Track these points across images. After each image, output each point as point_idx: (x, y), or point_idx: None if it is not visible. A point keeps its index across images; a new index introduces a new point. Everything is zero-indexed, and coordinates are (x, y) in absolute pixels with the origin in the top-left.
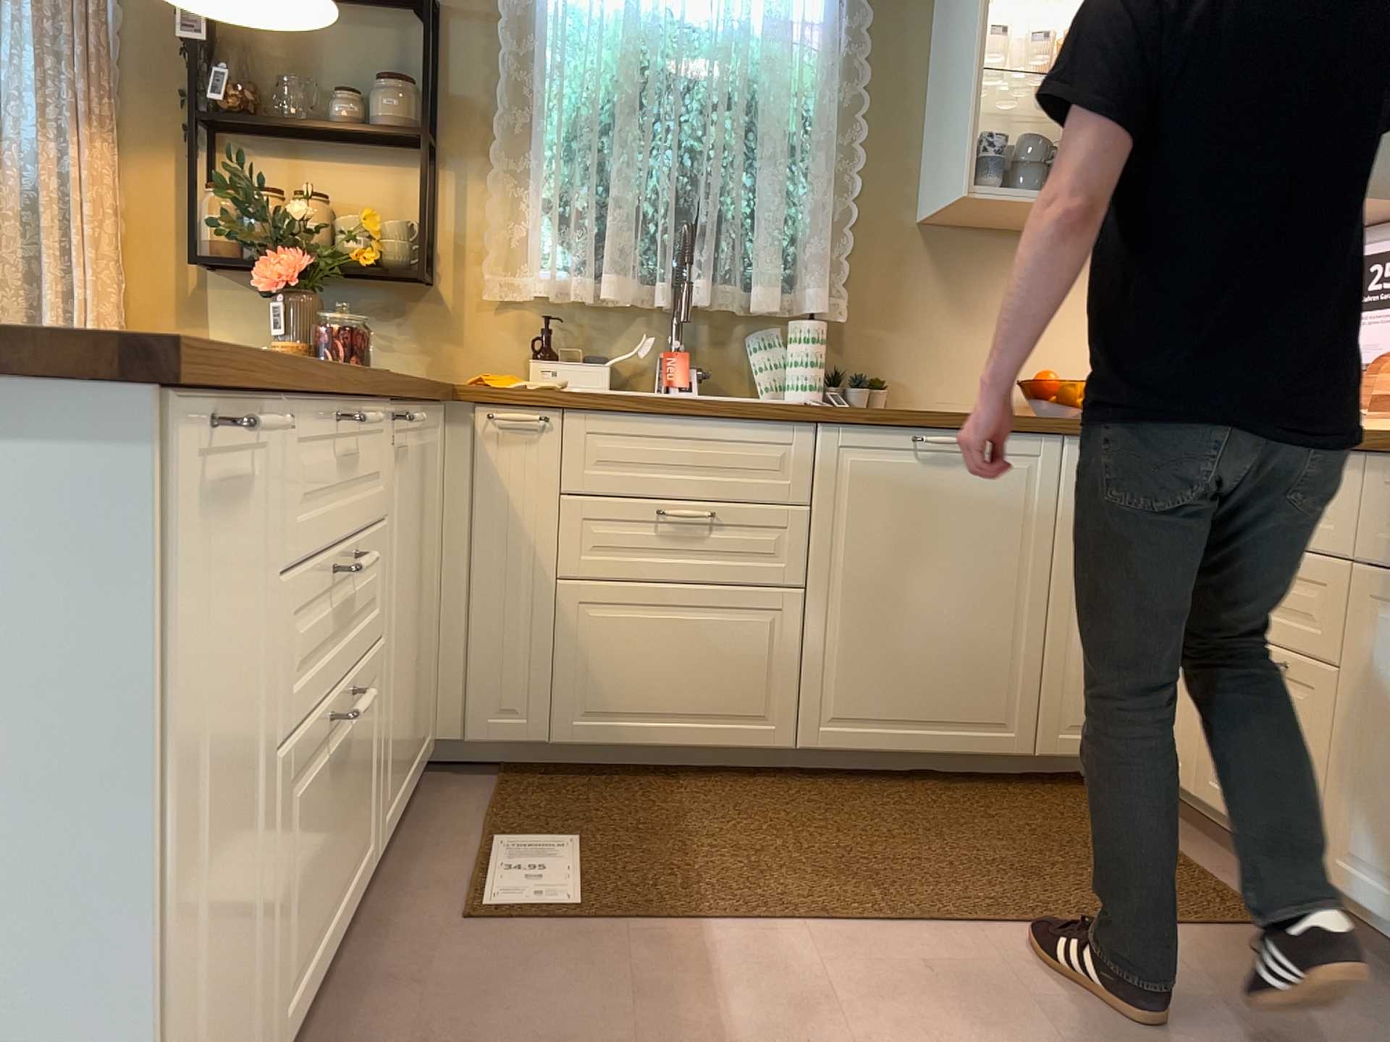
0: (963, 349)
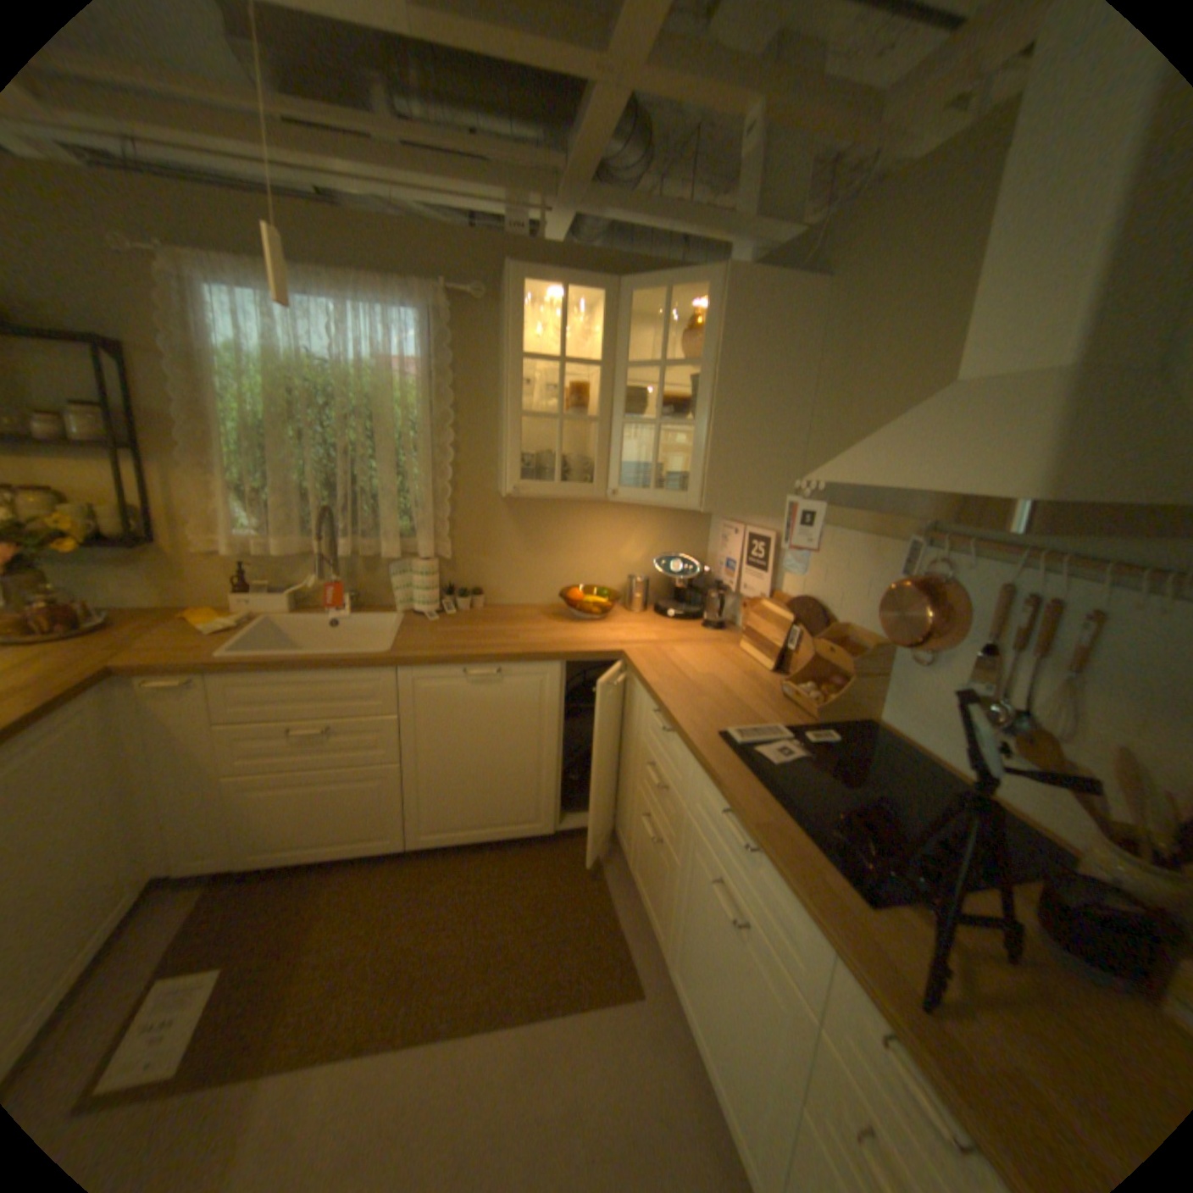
0: (532, 567)
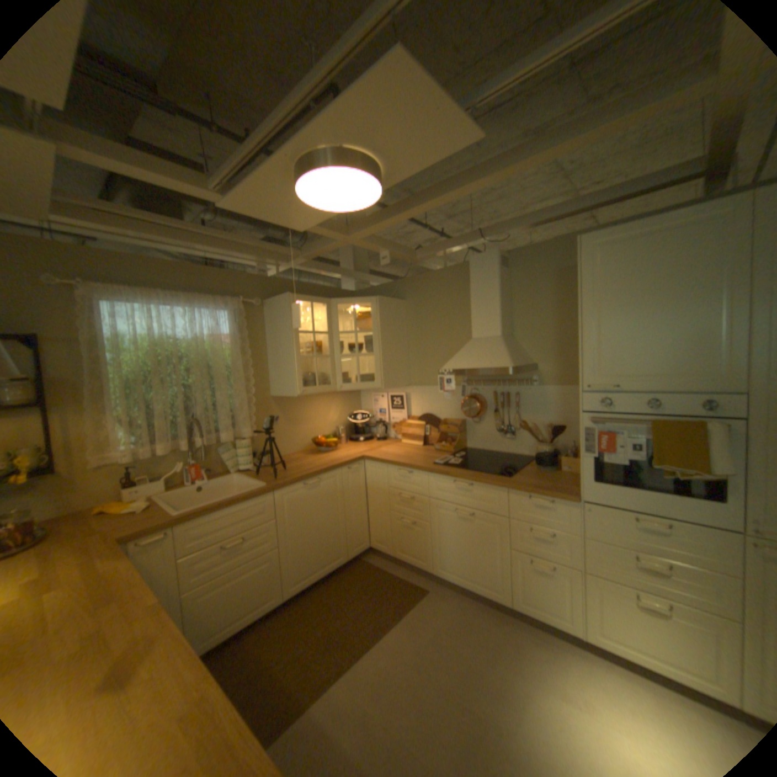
0: (290, 434)
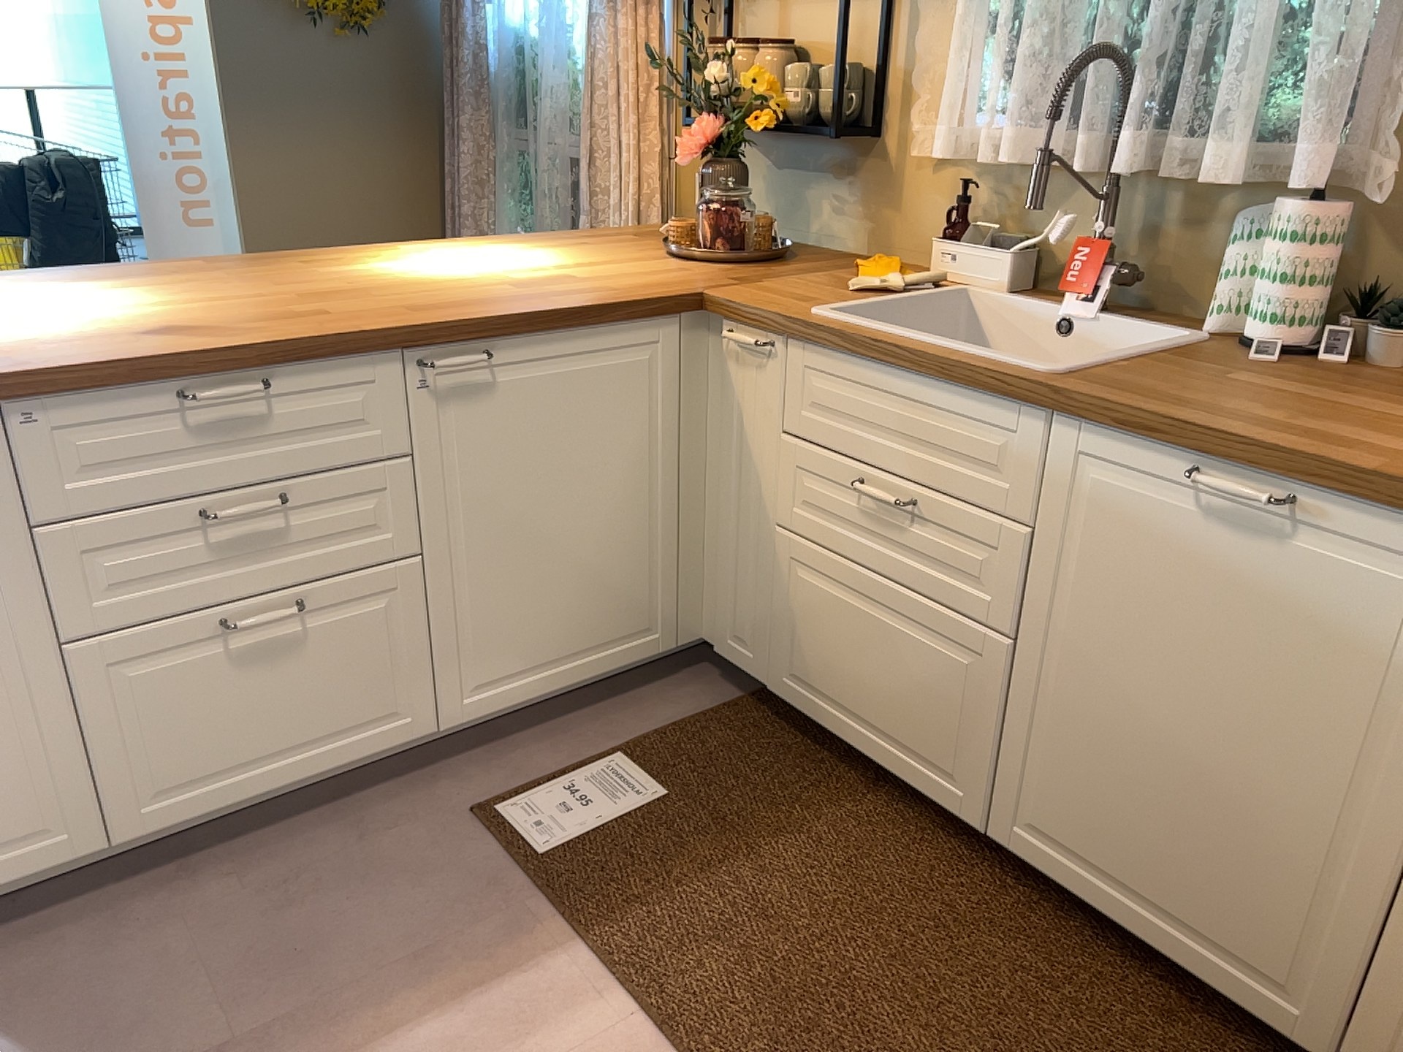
0: None
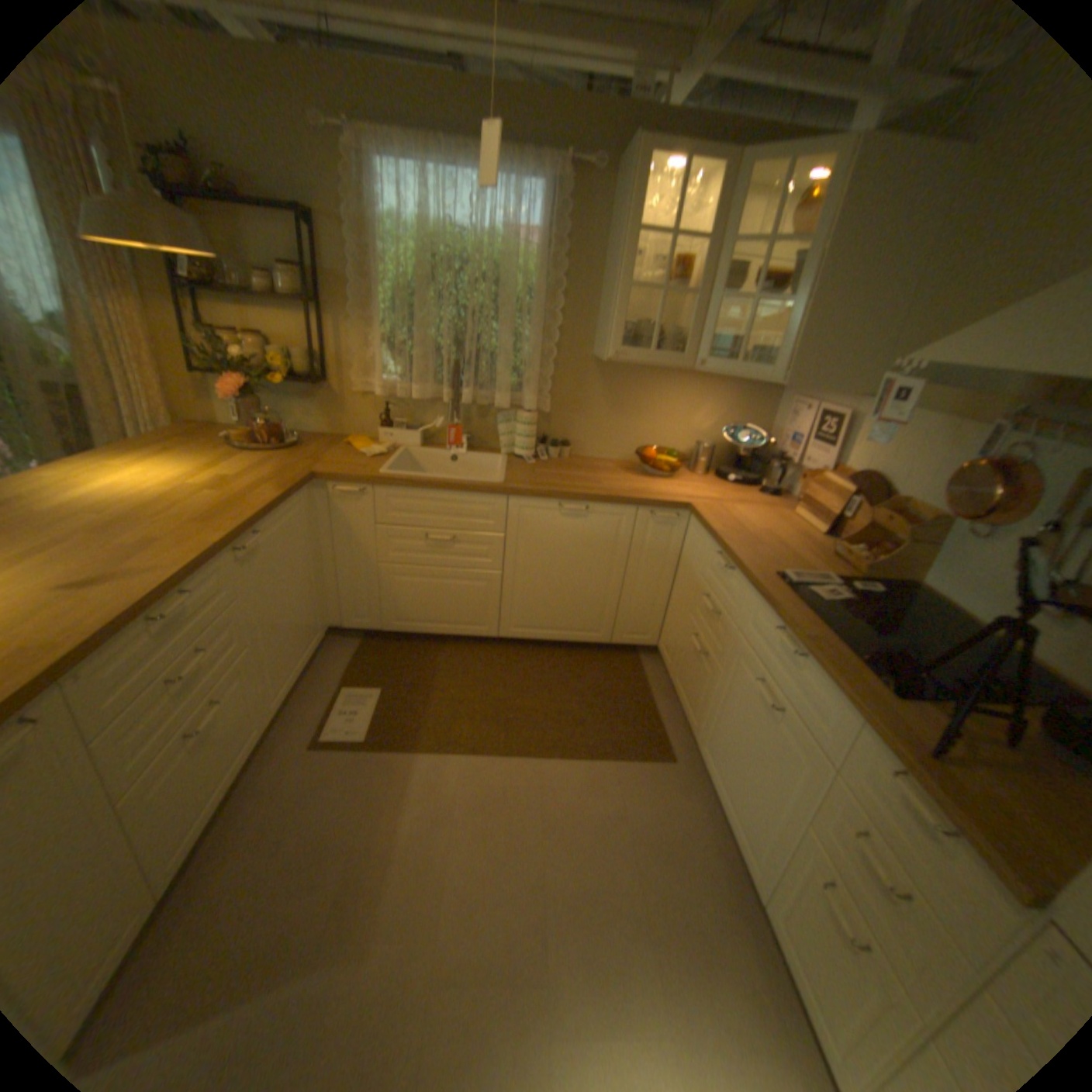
0: (612, 426)
